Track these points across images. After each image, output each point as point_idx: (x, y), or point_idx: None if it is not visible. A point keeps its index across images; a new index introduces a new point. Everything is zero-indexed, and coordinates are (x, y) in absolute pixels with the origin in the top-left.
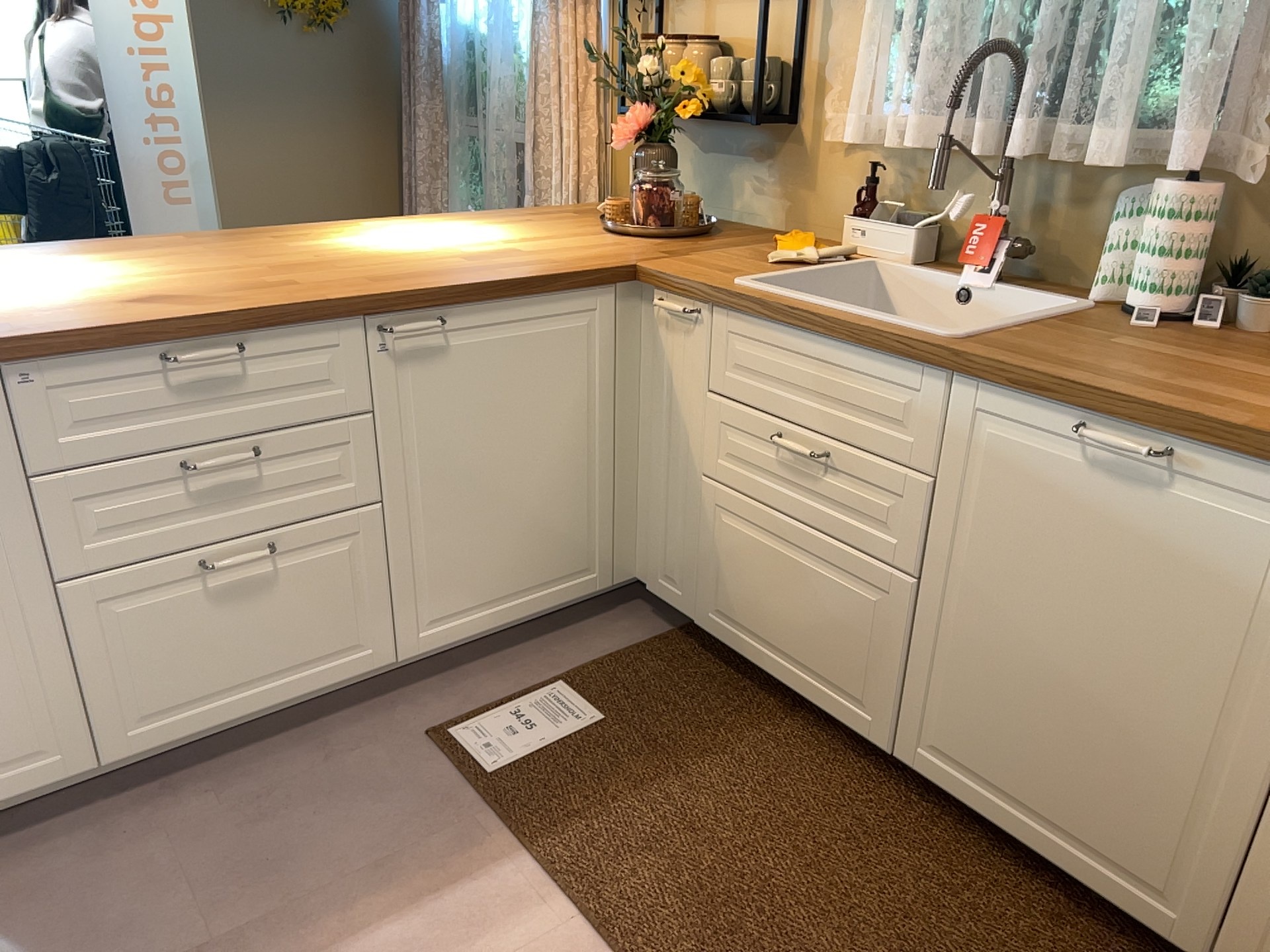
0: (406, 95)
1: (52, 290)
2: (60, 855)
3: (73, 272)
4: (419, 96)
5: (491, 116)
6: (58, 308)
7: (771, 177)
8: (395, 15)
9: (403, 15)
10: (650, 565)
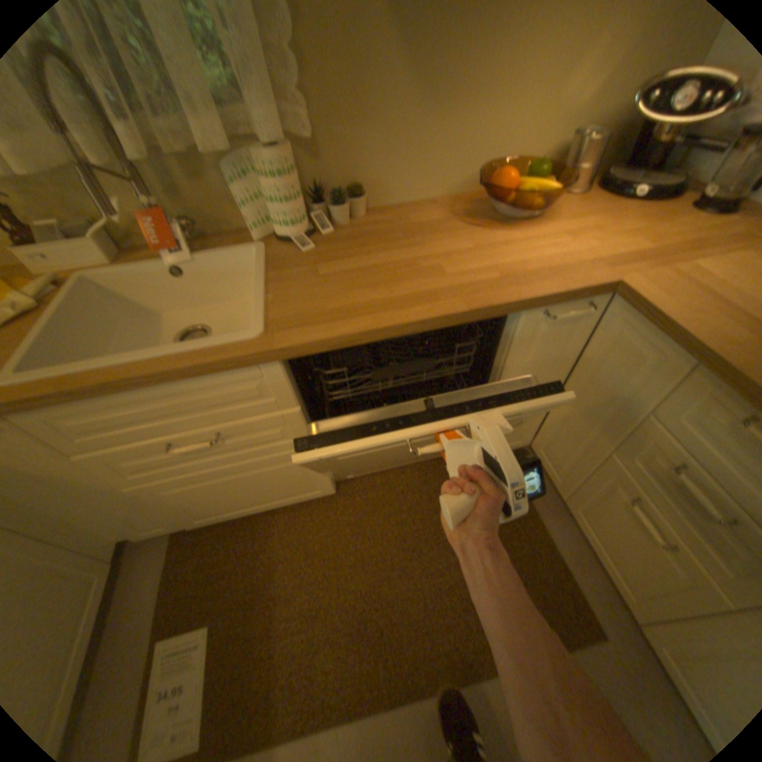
0: None
1: None
2: None
3: None
4: None
5: None
6: None
7: None
8: None
9: None
10: (123, 535)
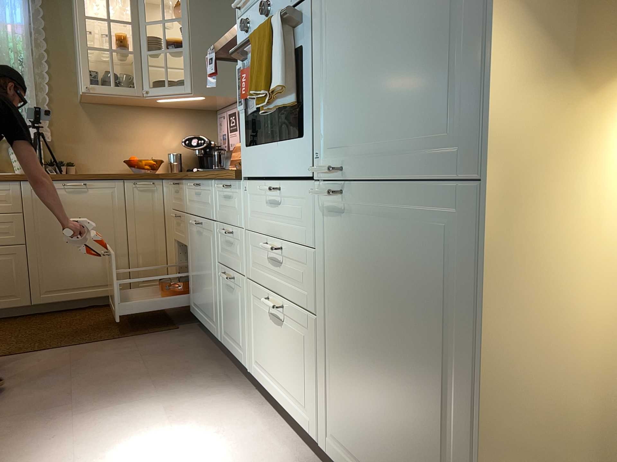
0: None
1: None
2: None
3: None
4: None
5: None
6: None
7: None
8: None
9: None
10: None
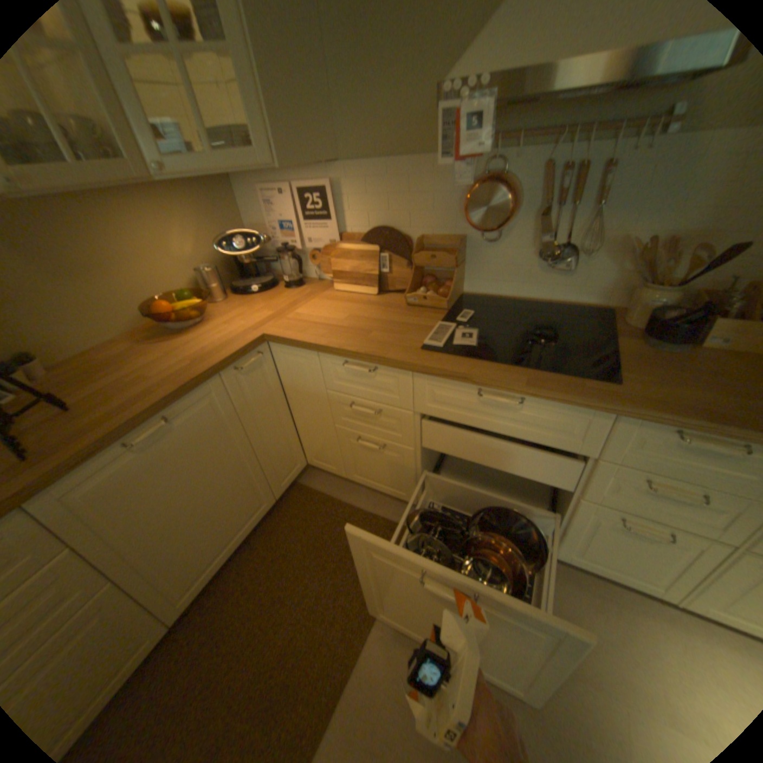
0: None
1: None
2: None
3: None
4: None
5: None
6: None
7: None
8: None
9: None
10: None
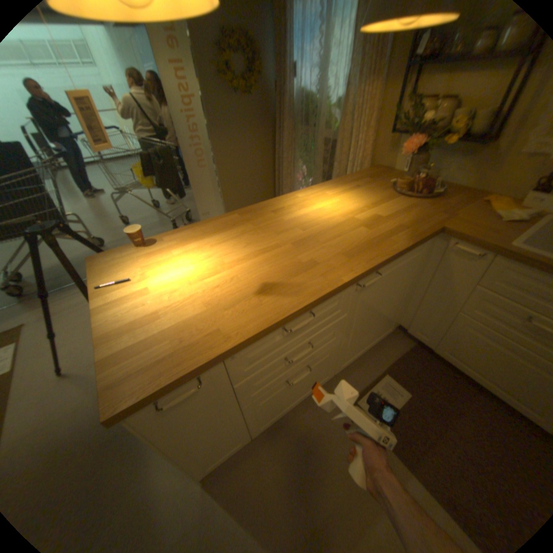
0: (277, 116)
1: (214, 278)
2: (245, 473)
3: (212, 255)
4: (284, 118)
5: (319, 128)
6: (227, 302)
7: (473, 162)
8: (270, 81)
9: (276, 82)
10: (413, 326)
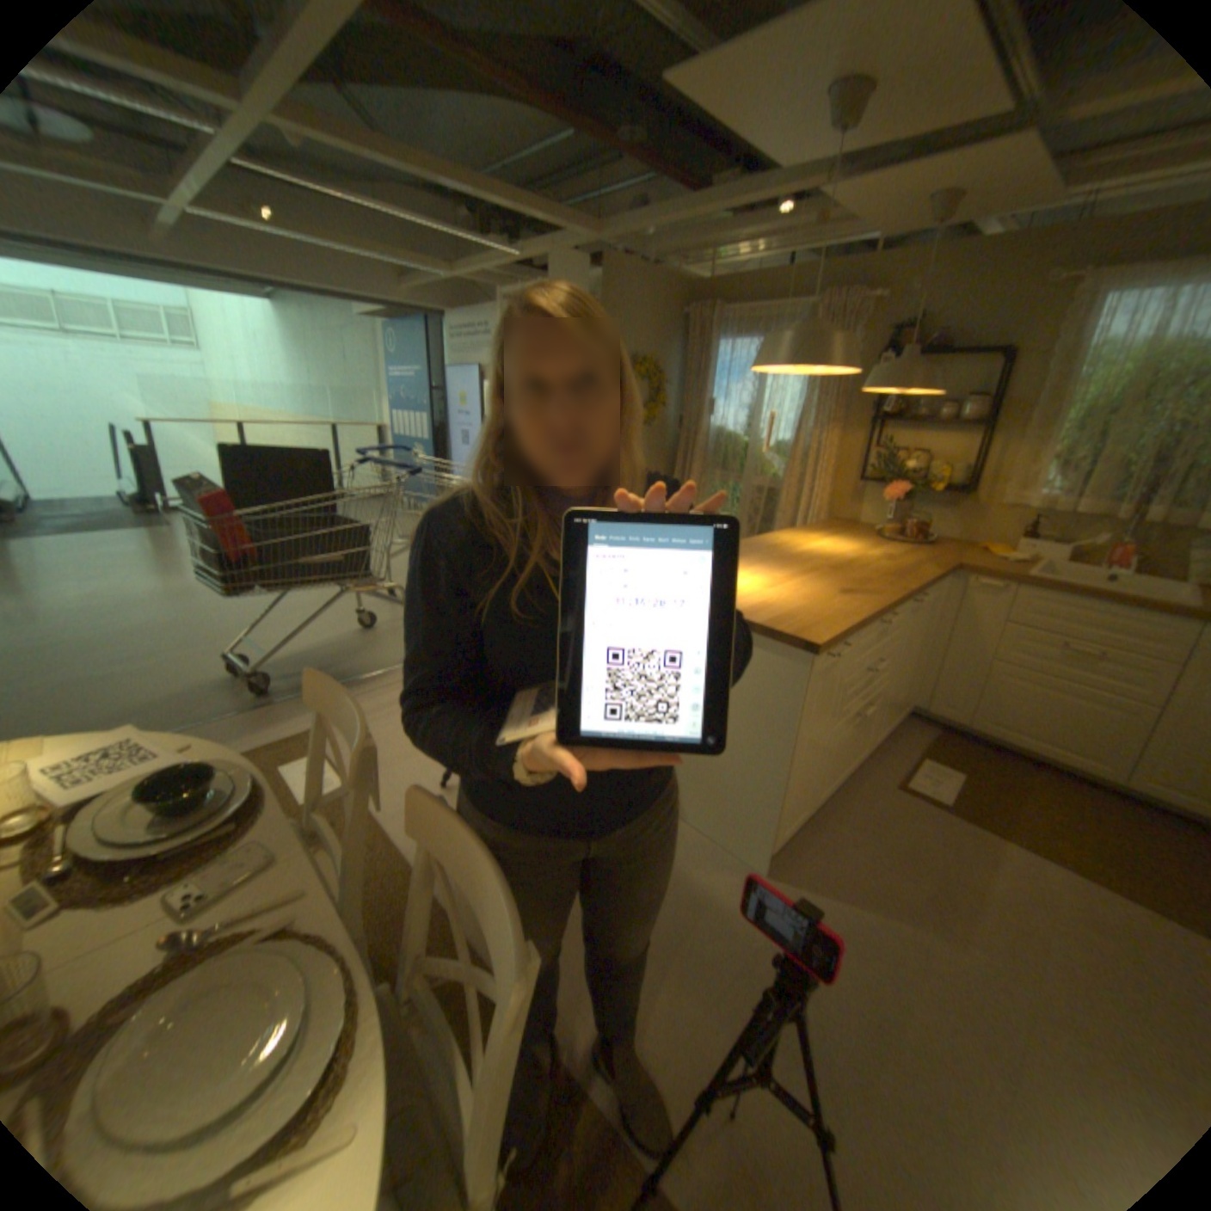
0: (679, 457)
1: (786, 586)
2: (814, 861)
3: (756, 573)
4: (694, 459)
5: (752, 473)
6: (823, 598)
7: (954, 514)
8: (669, 416)
9: (682, 418)
10: (935, 701)
